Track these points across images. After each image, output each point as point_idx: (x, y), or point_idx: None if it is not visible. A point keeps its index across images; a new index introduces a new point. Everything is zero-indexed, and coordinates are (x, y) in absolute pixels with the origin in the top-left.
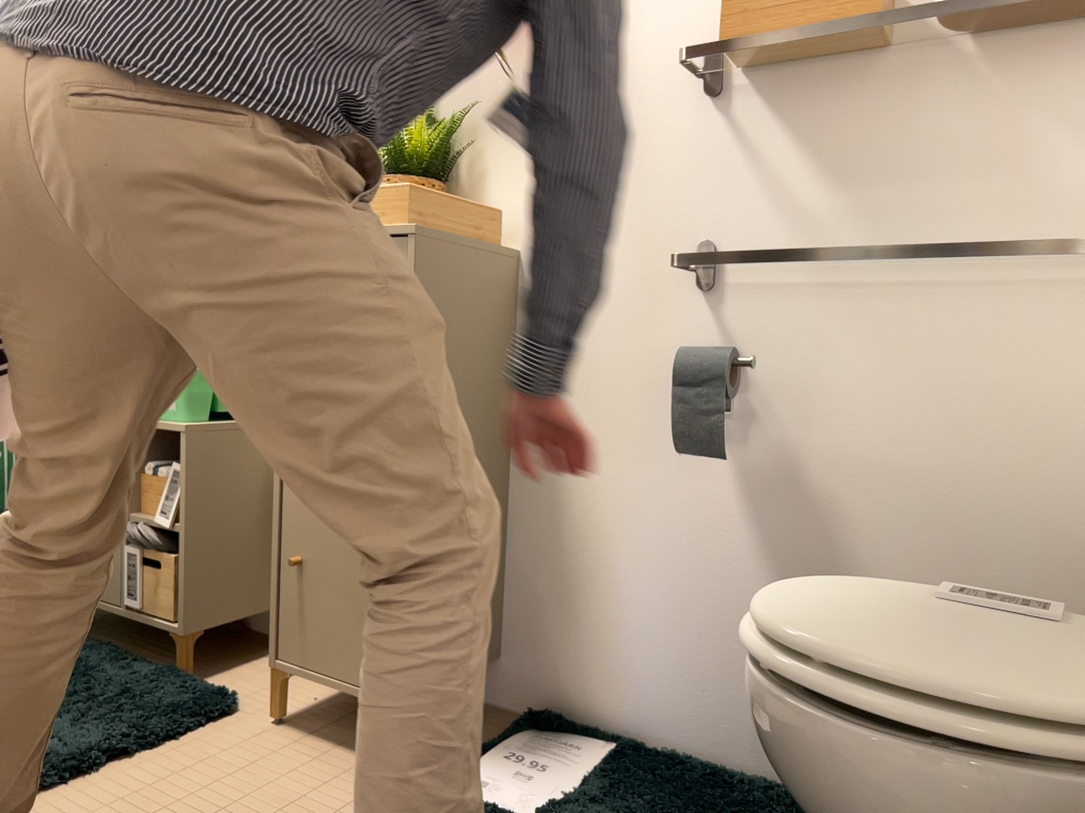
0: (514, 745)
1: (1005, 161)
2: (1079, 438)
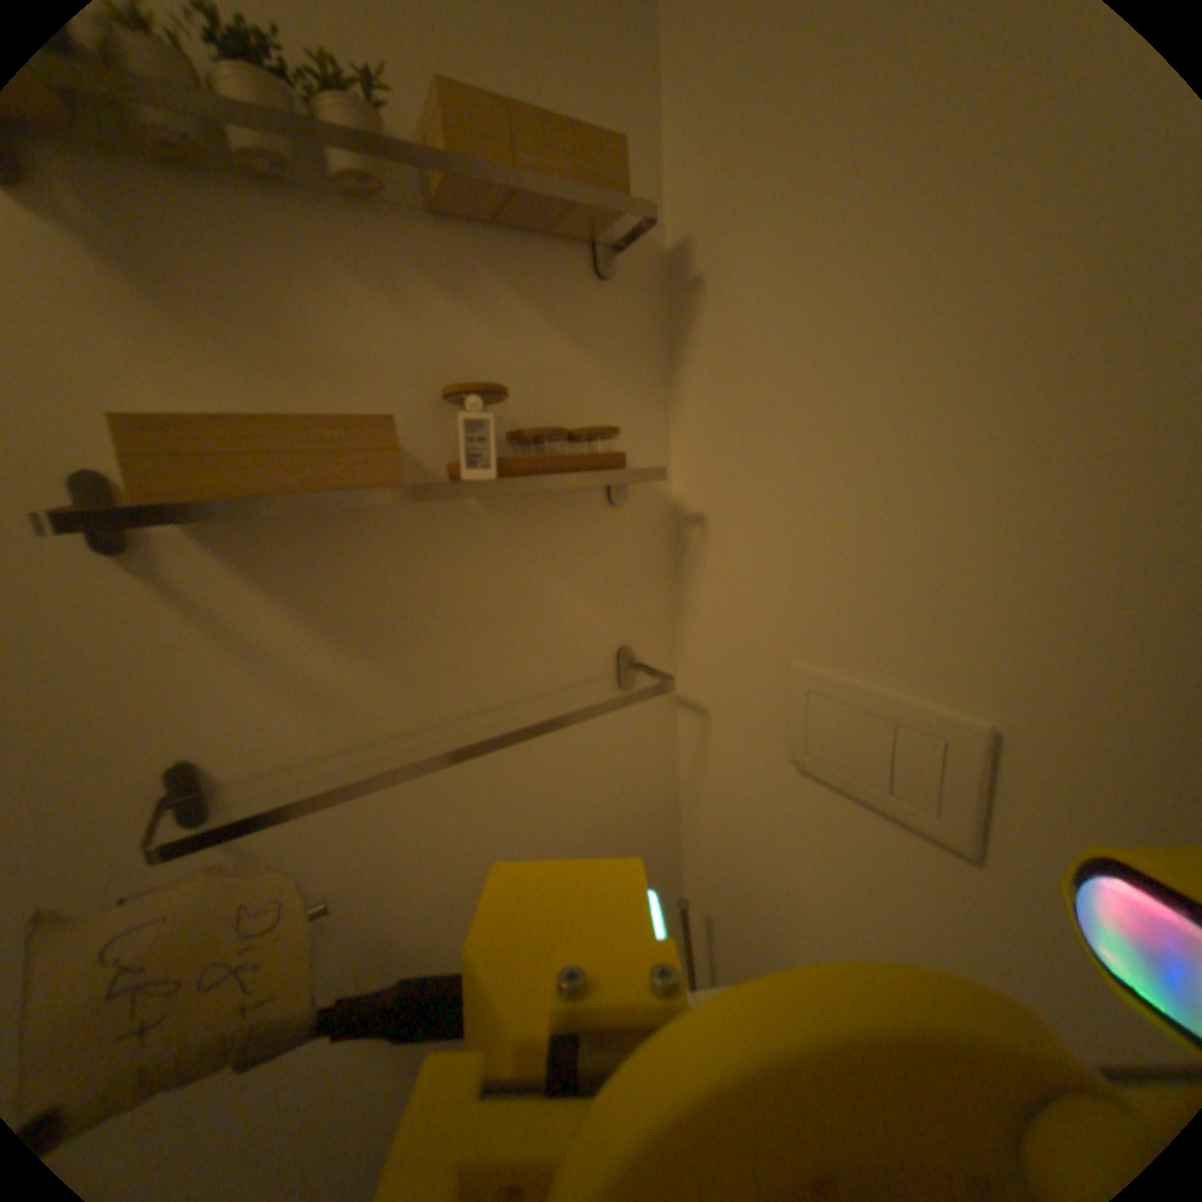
0: None
1: (535, 603)
2: (614, 802)
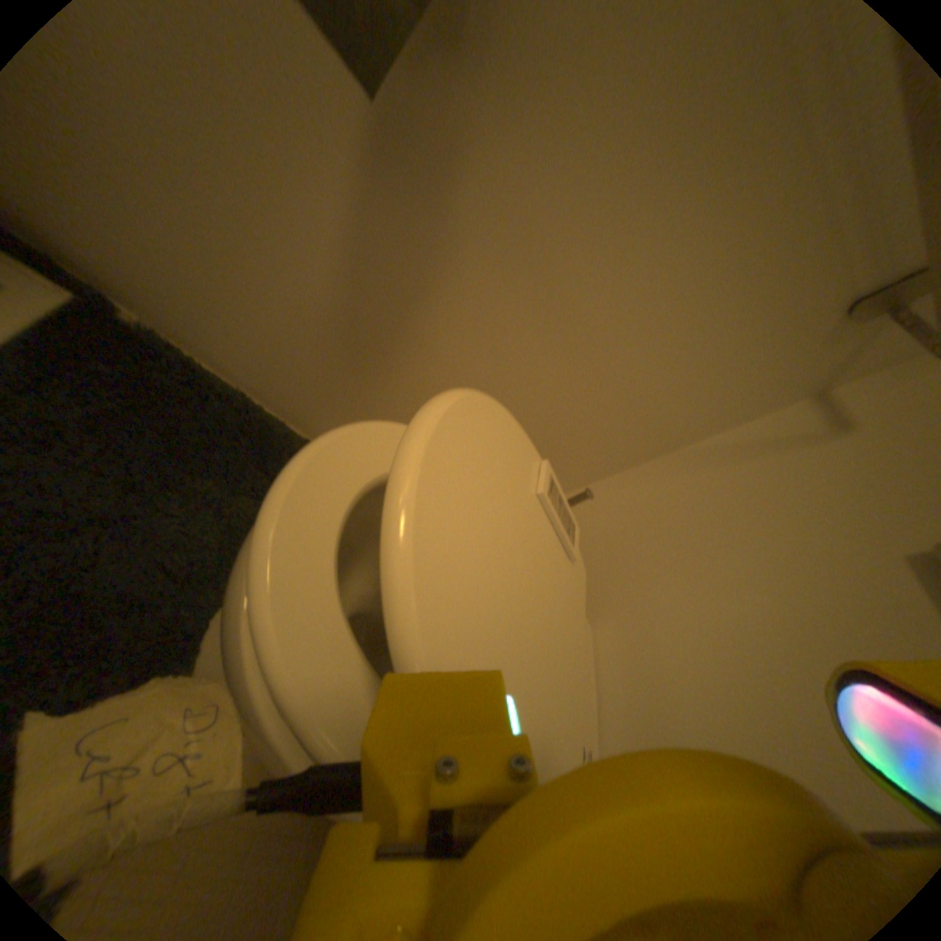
0: None
1: None
2: (671, 374)
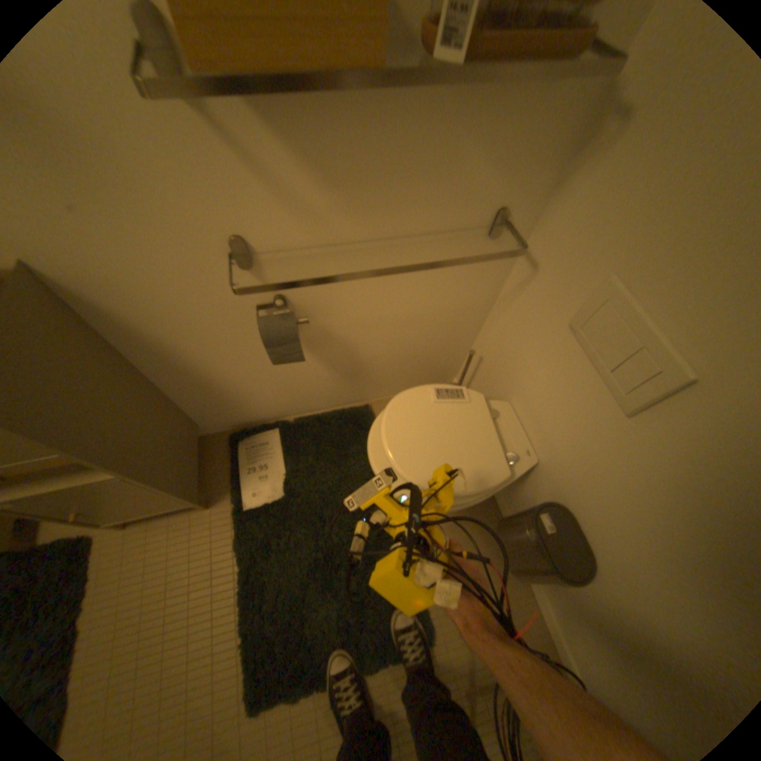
0: (246, 467)
1: (450, 165)
2: (453, 297)
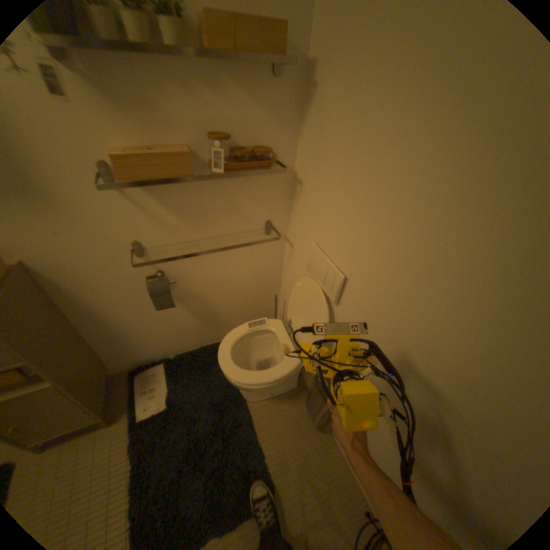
0: (140, 392)
1: (236, 206)
2: (258, 266)
